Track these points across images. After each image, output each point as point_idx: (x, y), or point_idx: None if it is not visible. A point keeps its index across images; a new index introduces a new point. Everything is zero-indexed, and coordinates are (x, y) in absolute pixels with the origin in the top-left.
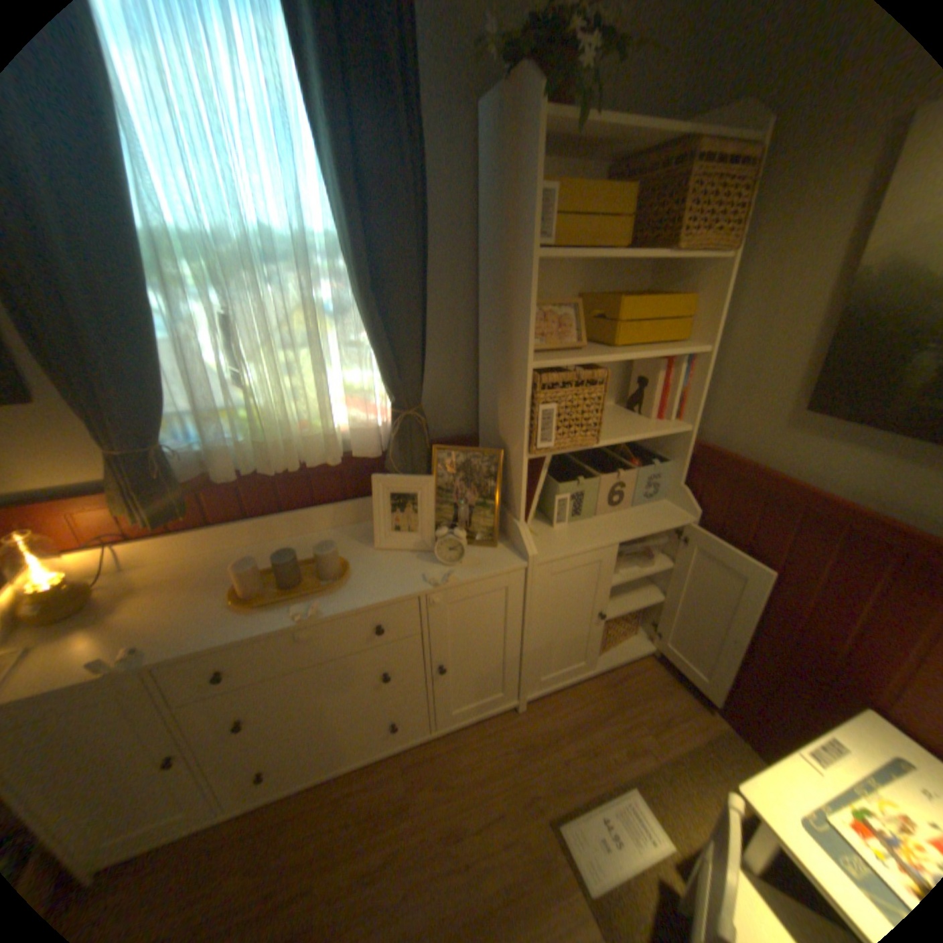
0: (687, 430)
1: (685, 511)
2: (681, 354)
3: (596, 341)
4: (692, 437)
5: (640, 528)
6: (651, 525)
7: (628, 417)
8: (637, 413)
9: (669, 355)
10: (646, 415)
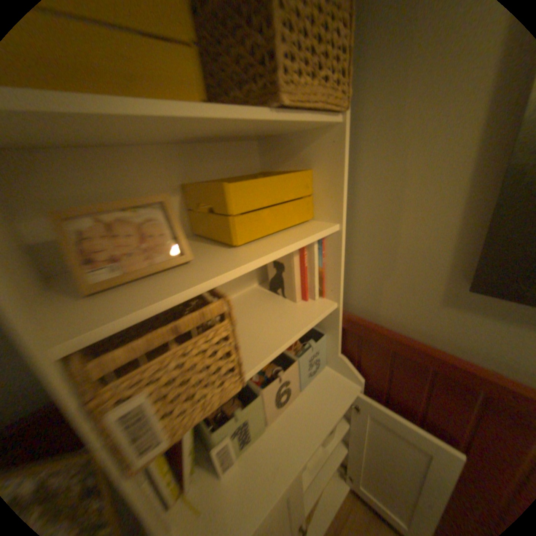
0: (334, 309)
1: (348, 378)
2: (314, 240)
3: (212, 241)
4: (339, 313)
5: (317, 428)
6: (325, 416)
7: (274, 303)
8: (282, 294)
9: (302, 246)
10: (291, 297)
